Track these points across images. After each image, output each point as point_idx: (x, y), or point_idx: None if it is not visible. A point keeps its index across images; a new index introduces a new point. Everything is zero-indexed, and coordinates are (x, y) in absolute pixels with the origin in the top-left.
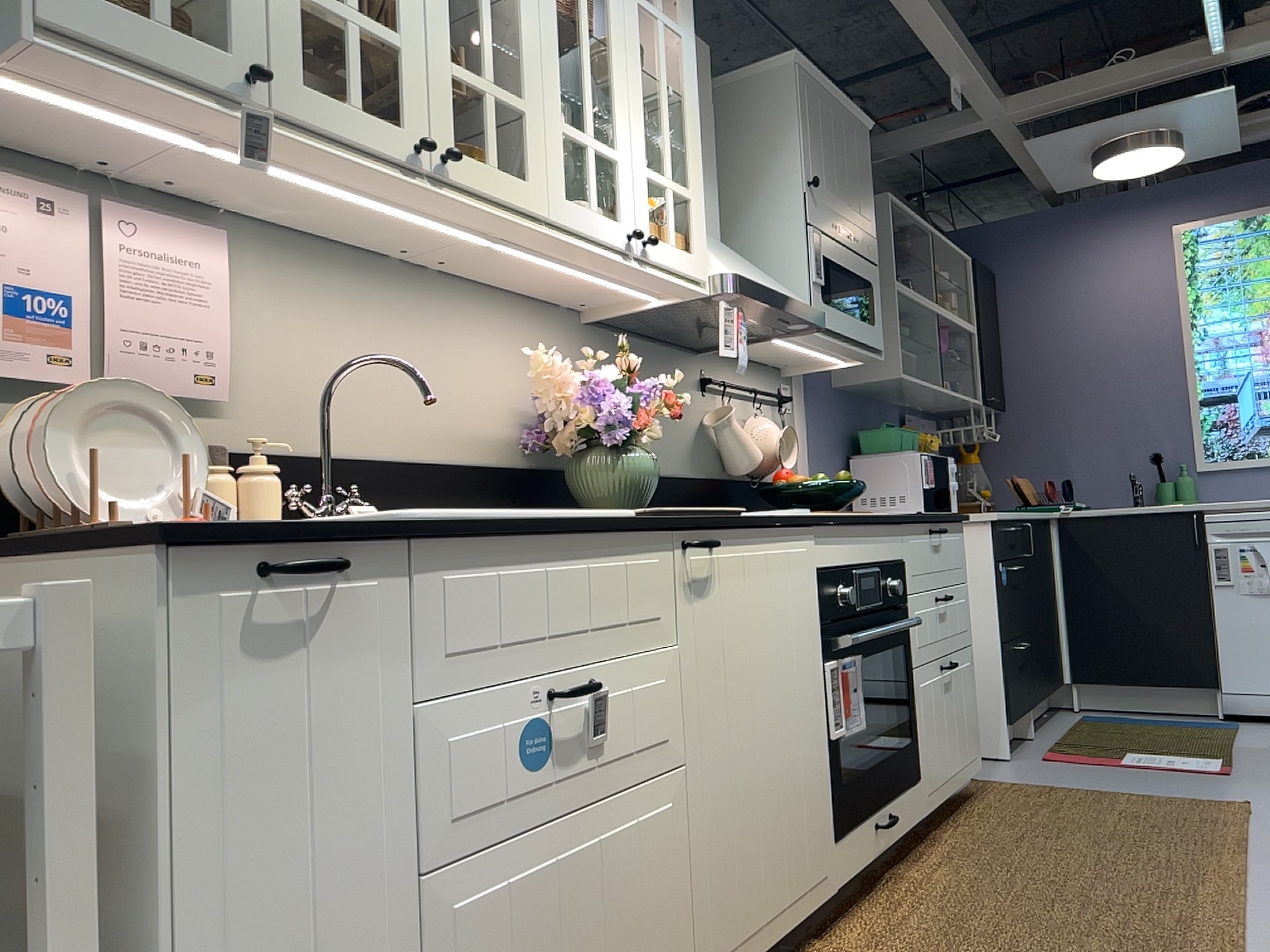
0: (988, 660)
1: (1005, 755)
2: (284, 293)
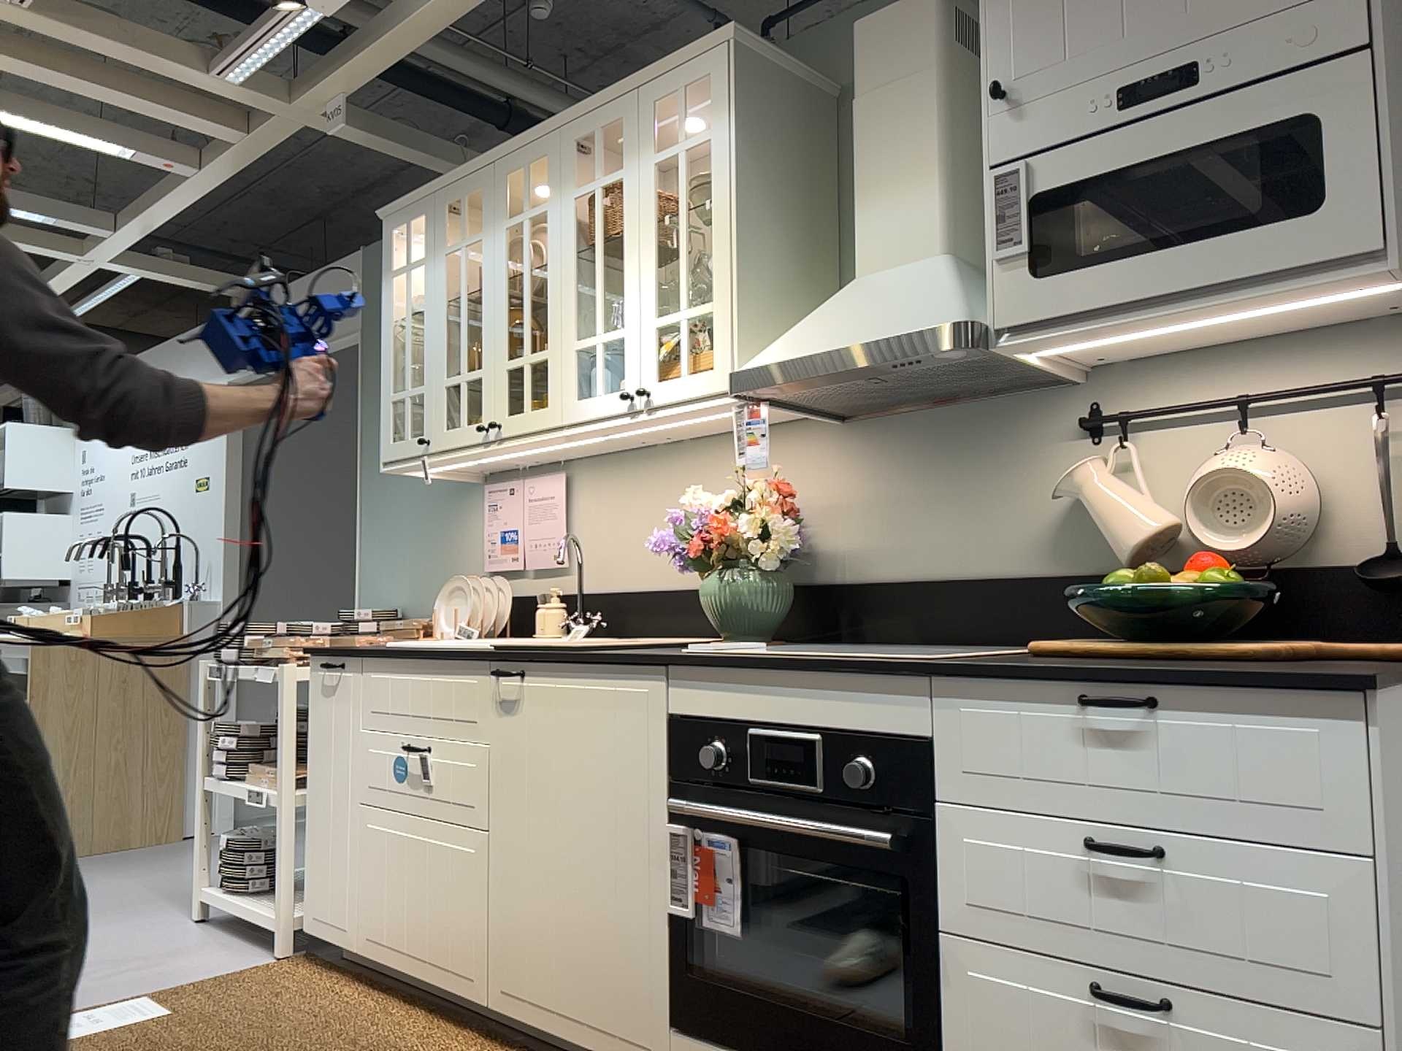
0: None
1: None
2: (597, 493)
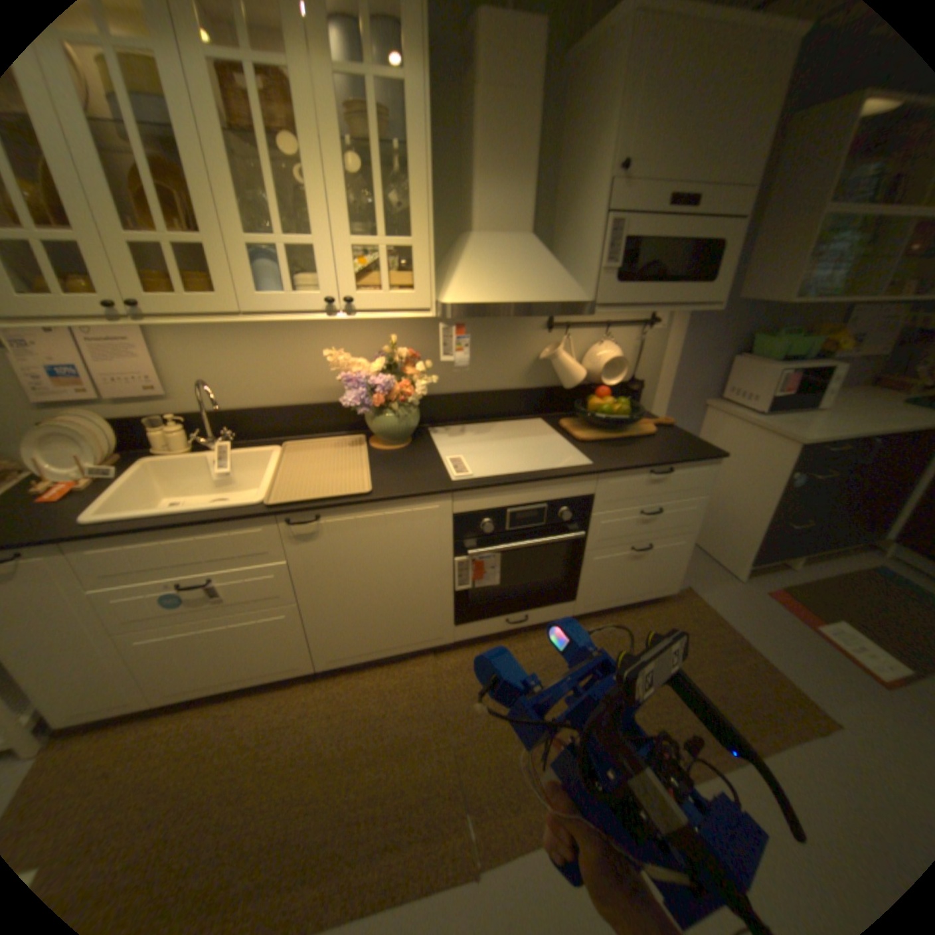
0: (757, 527)
1: (749, 578)
2: (186, 337)
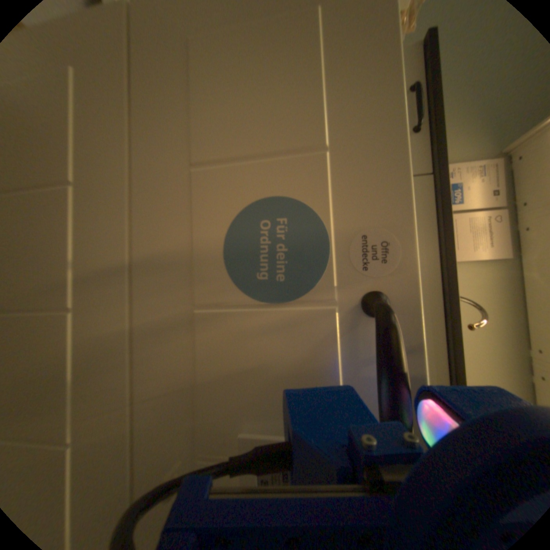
0: None
1: None
2: (488, 292)
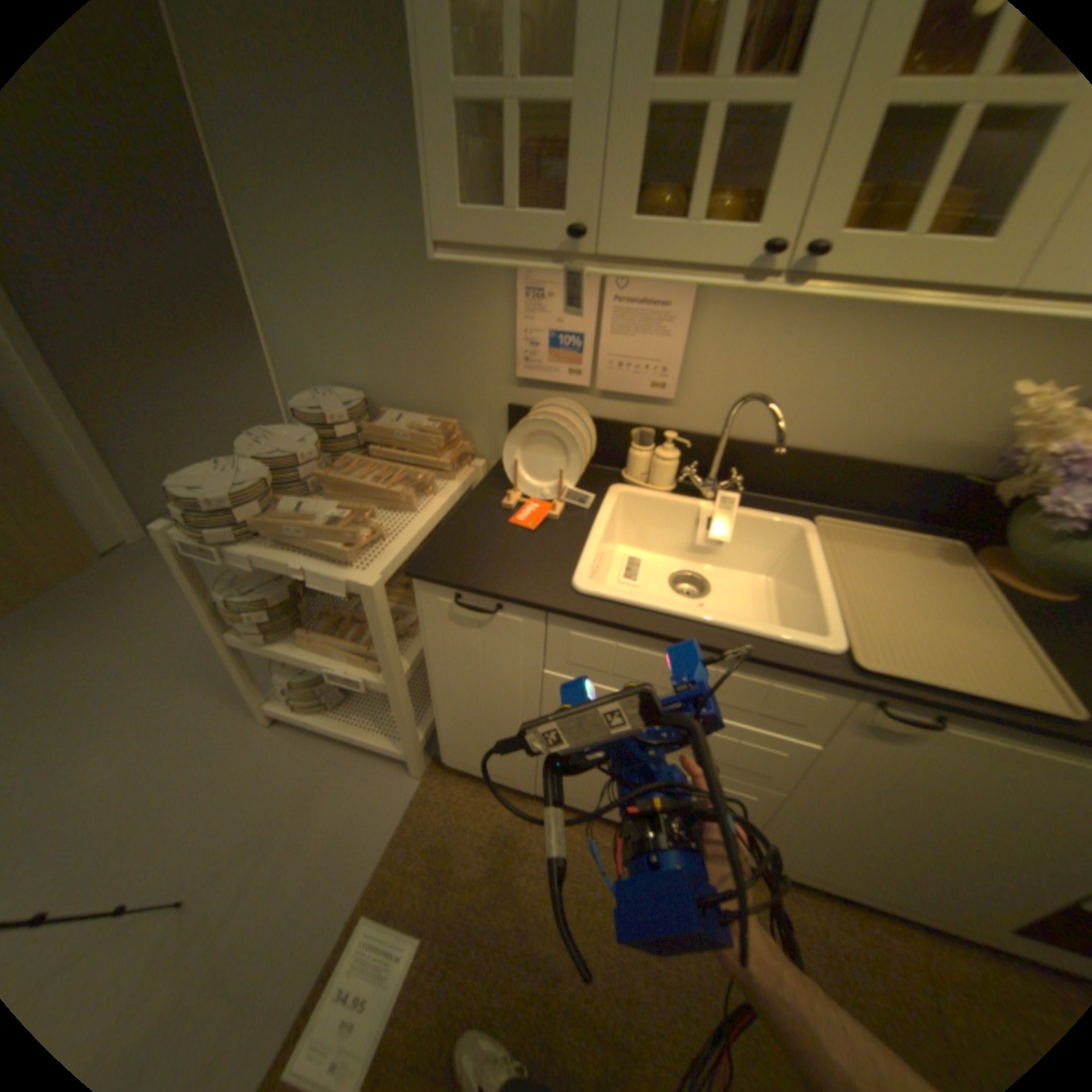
0: None
1: None
2: (750, 312)
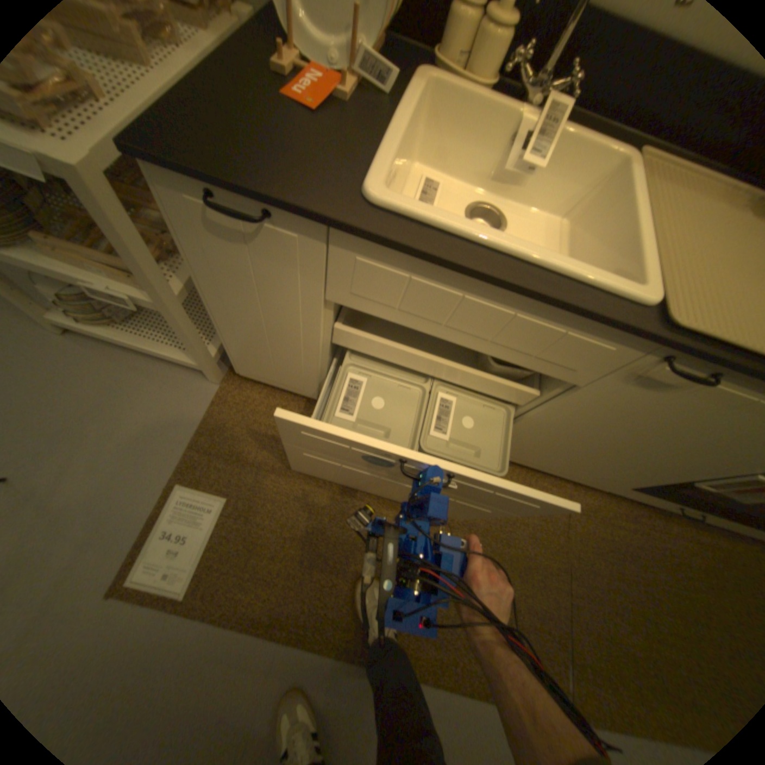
0: None
1: None
2: None
